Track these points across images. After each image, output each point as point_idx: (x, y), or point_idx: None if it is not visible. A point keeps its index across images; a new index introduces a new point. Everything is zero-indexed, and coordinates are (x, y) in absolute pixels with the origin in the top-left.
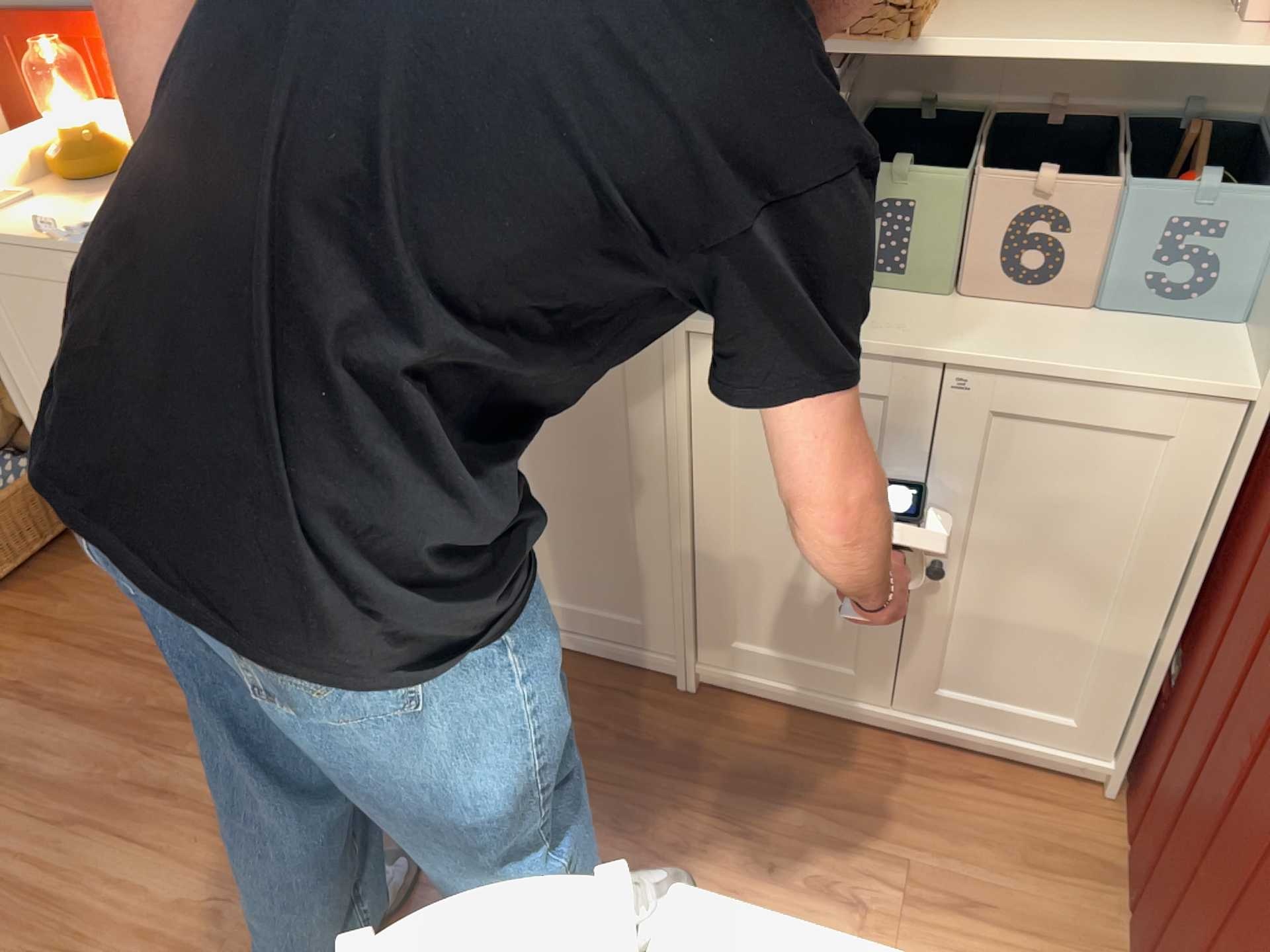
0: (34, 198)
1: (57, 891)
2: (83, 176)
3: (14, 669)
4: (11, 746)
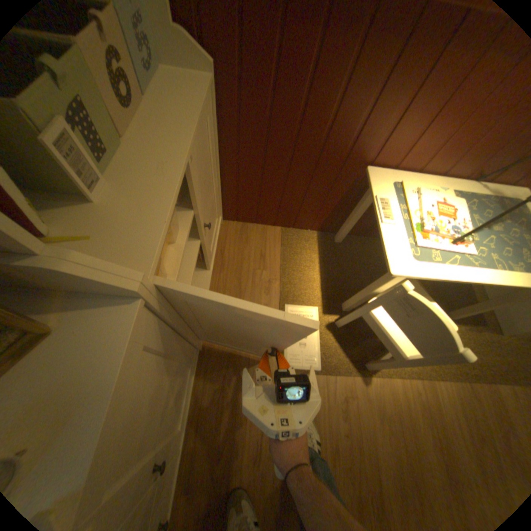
0: None
1: None
2: None
3: None
4: None
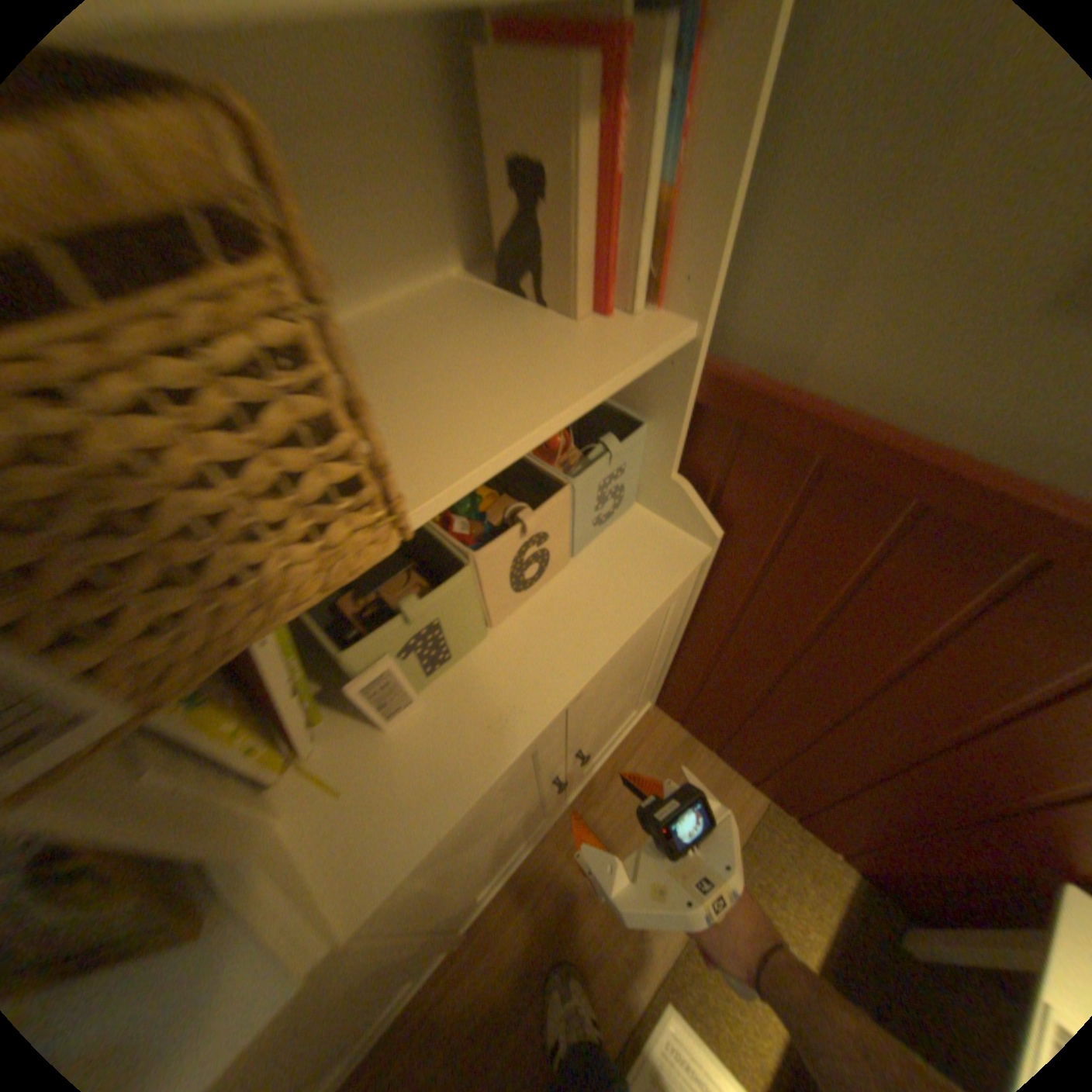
0: None
1: None
2: None
3: None
4: None
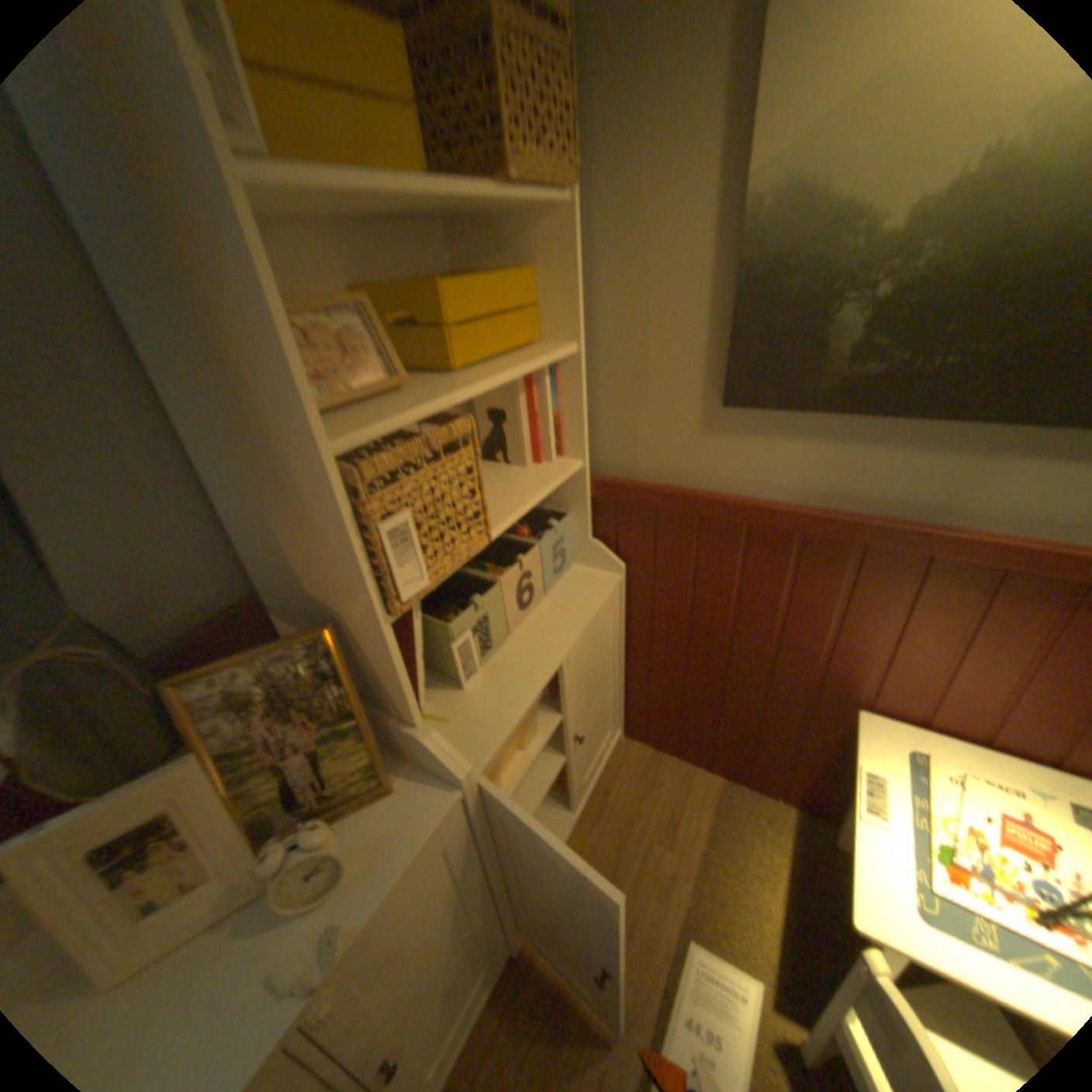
0: None
1: None
2: None
3: None
4: None
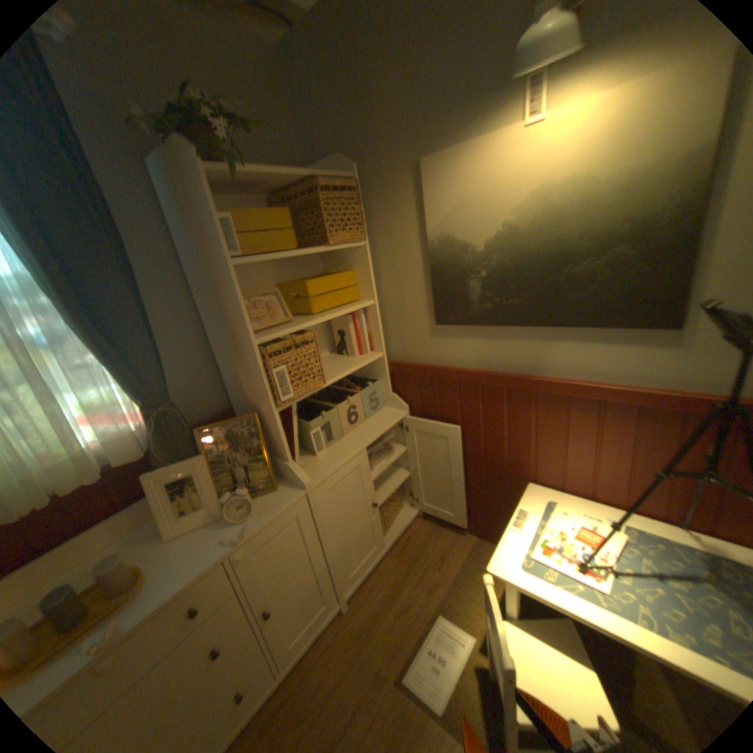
0: None
1: None
2: None
3: None
4: None
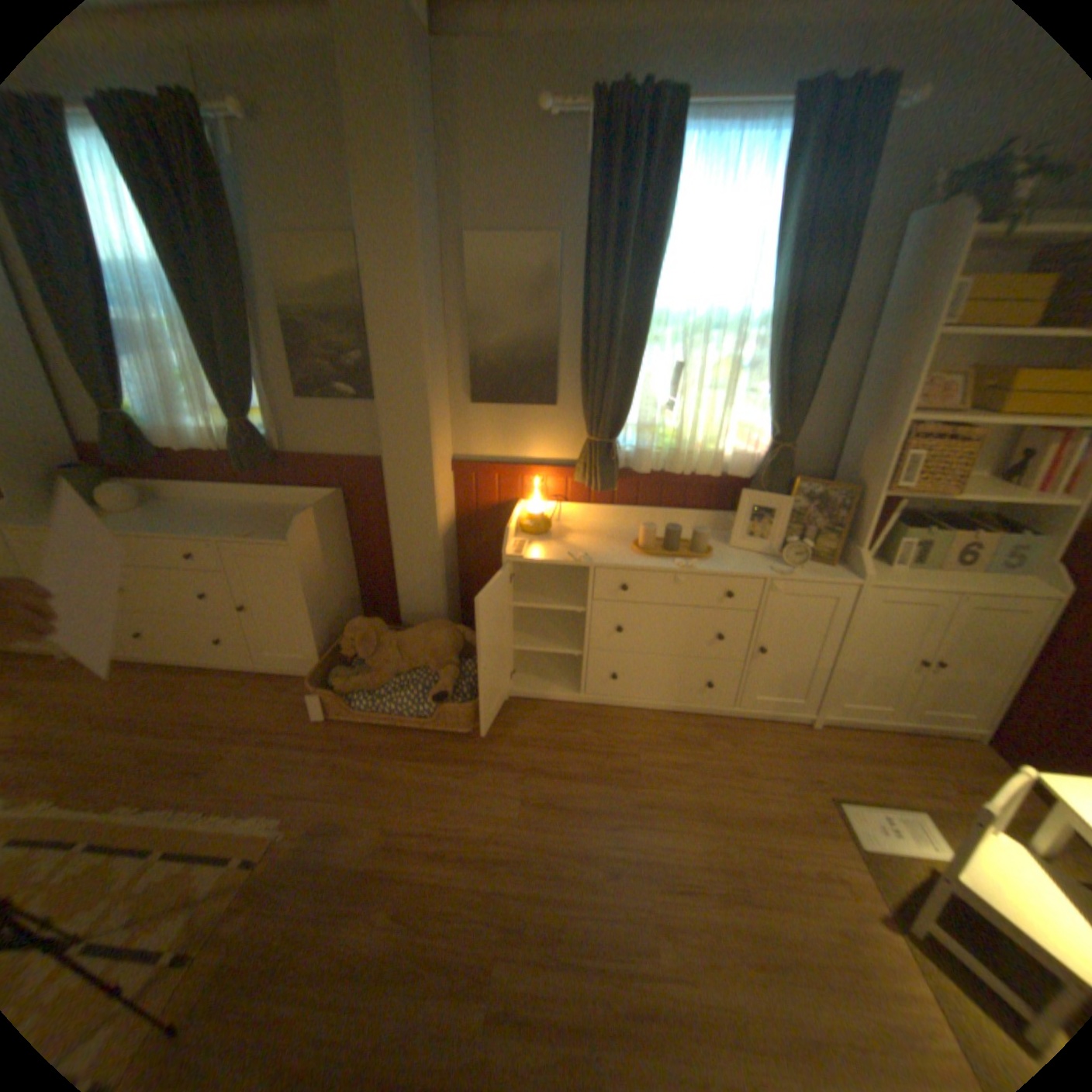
0: (524, 541)
1: (645, 865)
2: (540, 531)
3: (520, 767)
4: (556, 803)
